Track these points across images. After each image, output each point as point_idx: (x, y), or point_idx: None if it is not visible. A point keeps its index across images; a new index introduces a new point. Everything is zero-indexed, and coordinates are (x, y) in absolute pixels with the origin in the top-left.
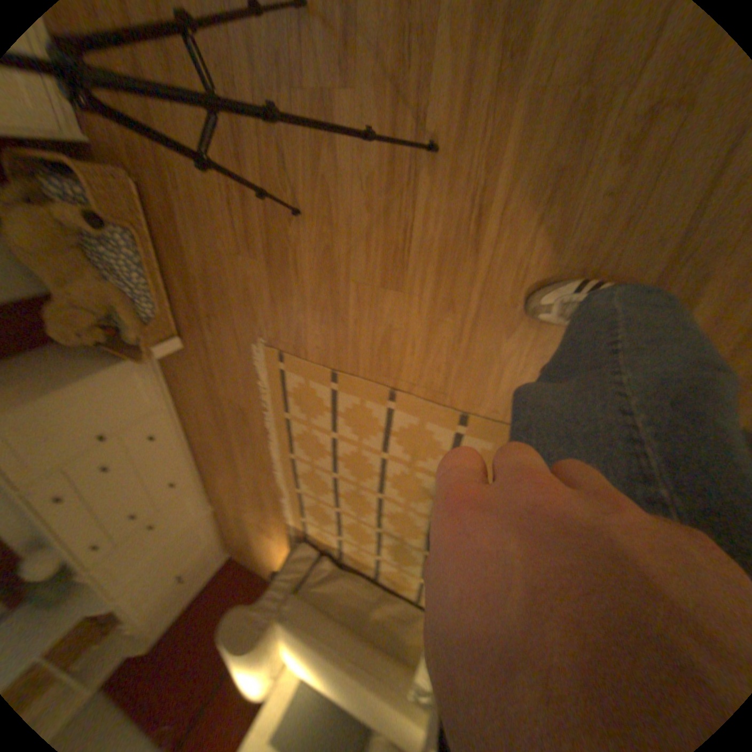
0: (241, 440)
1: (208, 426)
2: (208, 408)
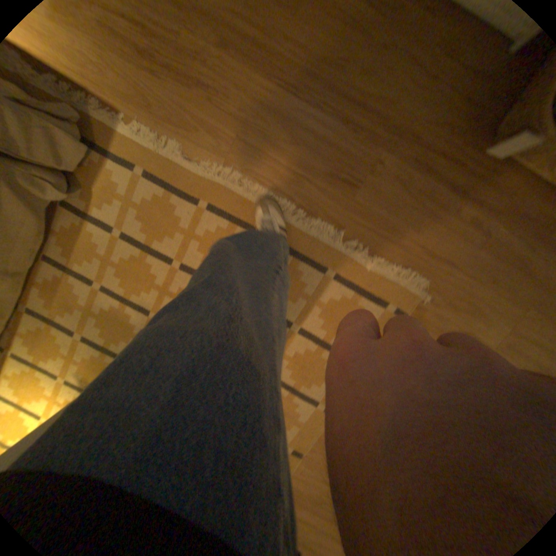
0: (299, 146)
1: (336, 70)
2: (368, 108)
